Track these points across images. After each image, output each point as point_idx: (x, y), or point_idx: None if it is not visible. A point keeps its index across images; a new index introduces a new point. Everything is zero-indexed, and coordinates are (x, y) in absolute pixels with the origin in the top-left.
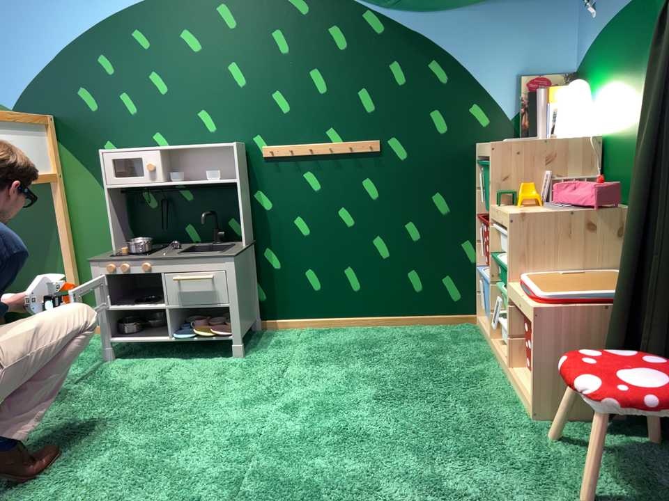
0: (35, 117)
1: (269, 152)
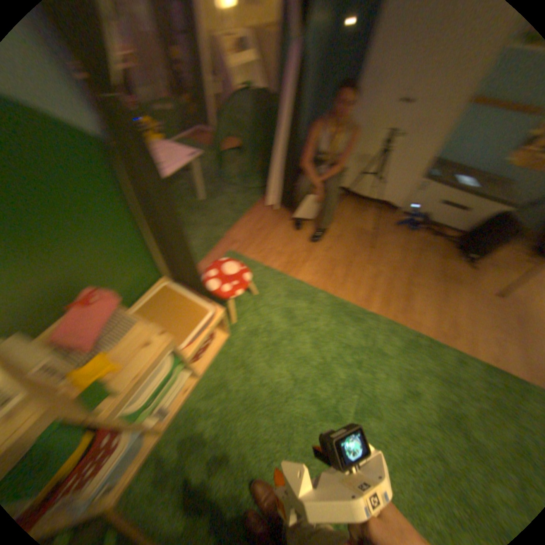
0: None
1: None
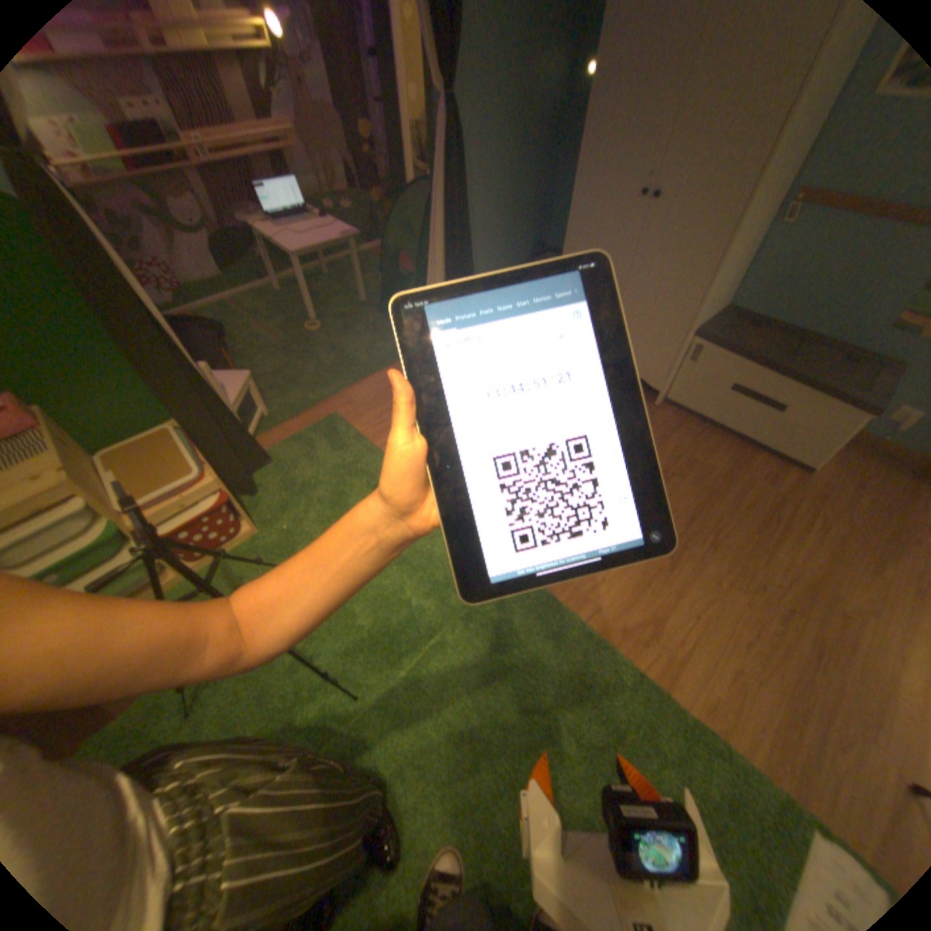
0: None
1: None
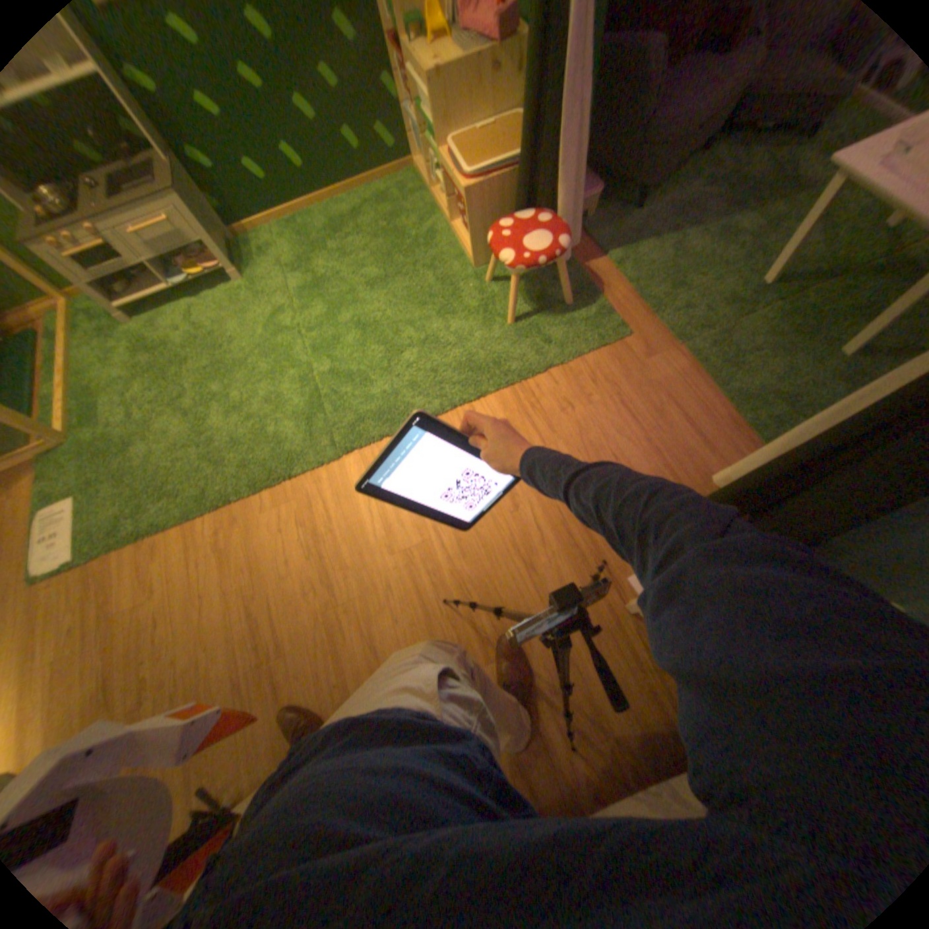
0: None
1: None
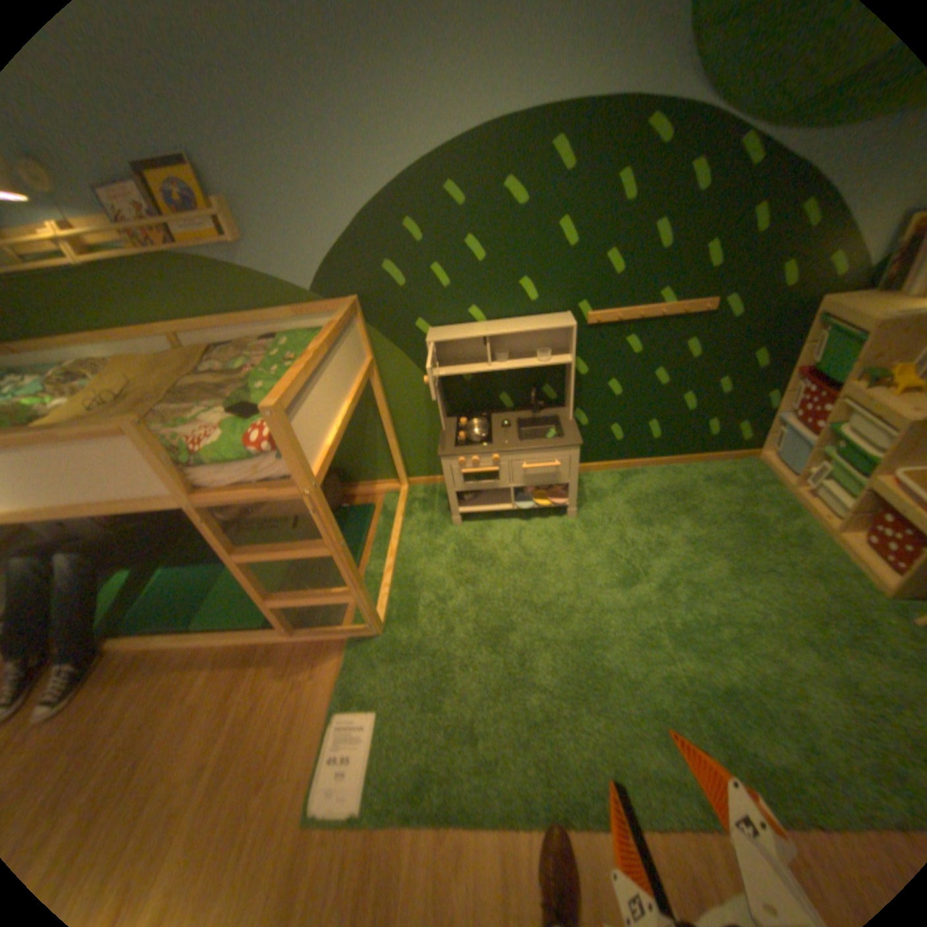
0: (341, 302)
1: (595, 321)
